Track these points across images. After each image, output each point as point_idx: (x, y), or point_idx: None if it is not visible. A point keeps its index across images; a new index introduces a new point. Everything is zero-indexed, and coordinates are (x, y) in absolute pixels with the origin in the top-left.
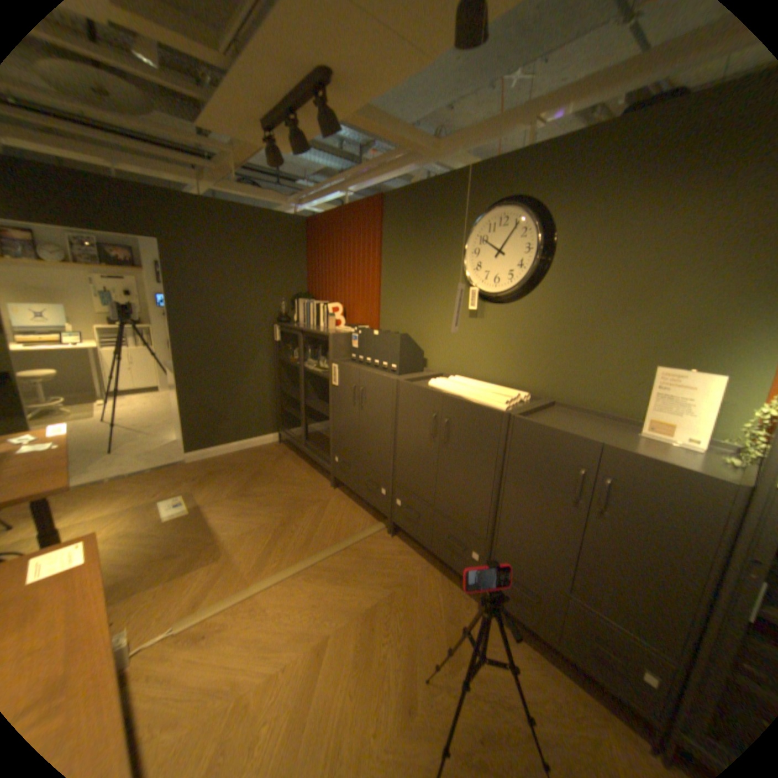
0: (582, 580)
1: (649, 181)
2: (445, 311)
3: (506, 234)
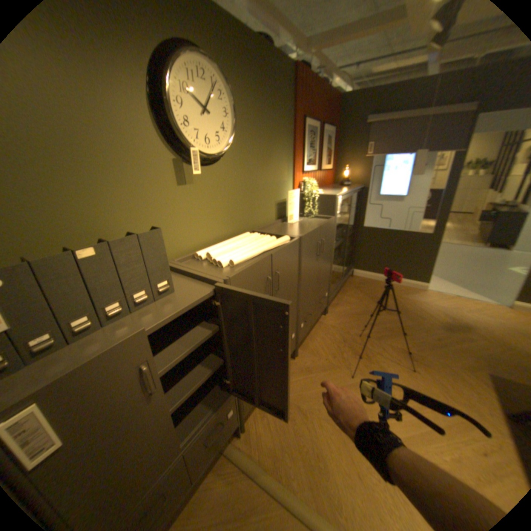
0: (317, 287)
1: (261, 86)
2: (140, 182)
3: (205, 89)
